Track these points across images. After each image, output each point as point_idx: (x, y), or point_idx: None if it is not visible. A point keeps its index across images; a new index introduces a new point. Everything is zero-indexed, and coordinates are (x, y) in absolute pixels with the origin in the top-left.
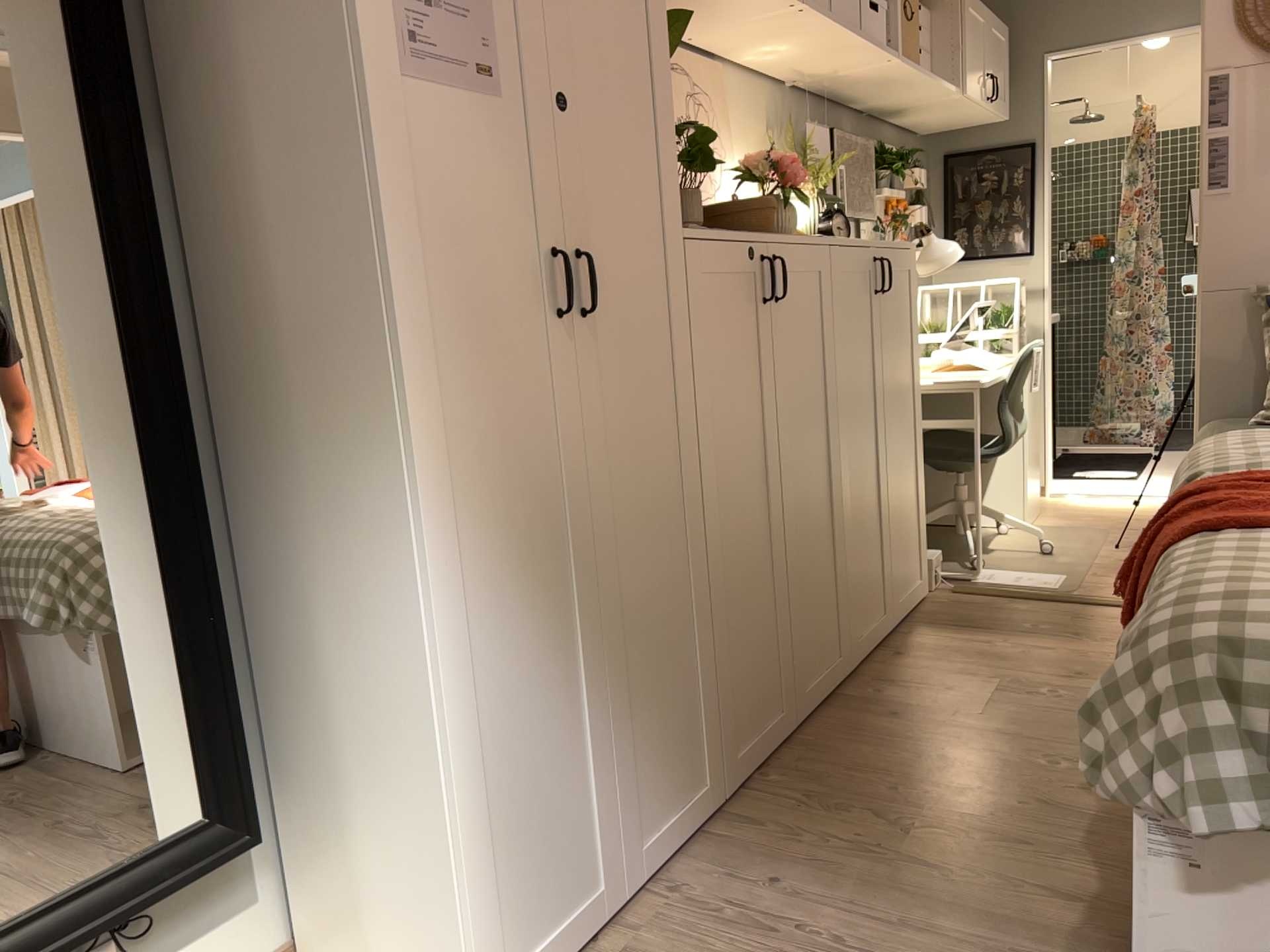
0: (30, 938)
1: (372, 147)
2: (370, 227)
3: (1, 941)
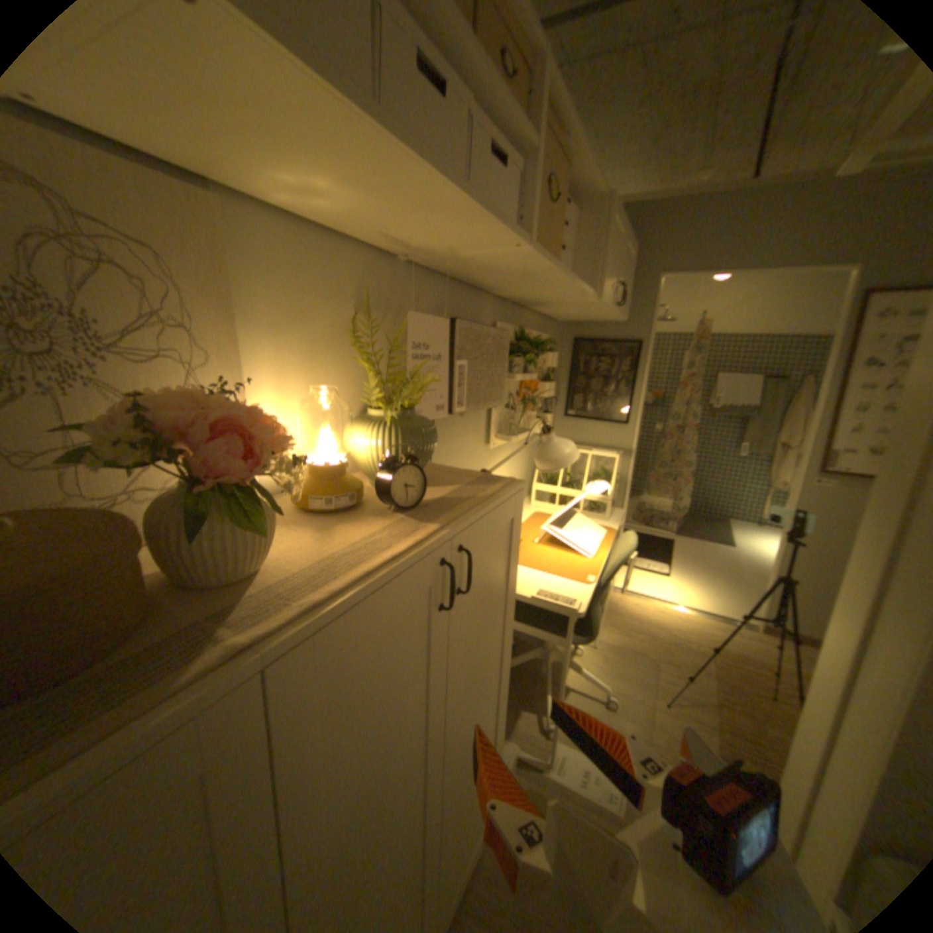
0: None
1: None
2: None
3: None
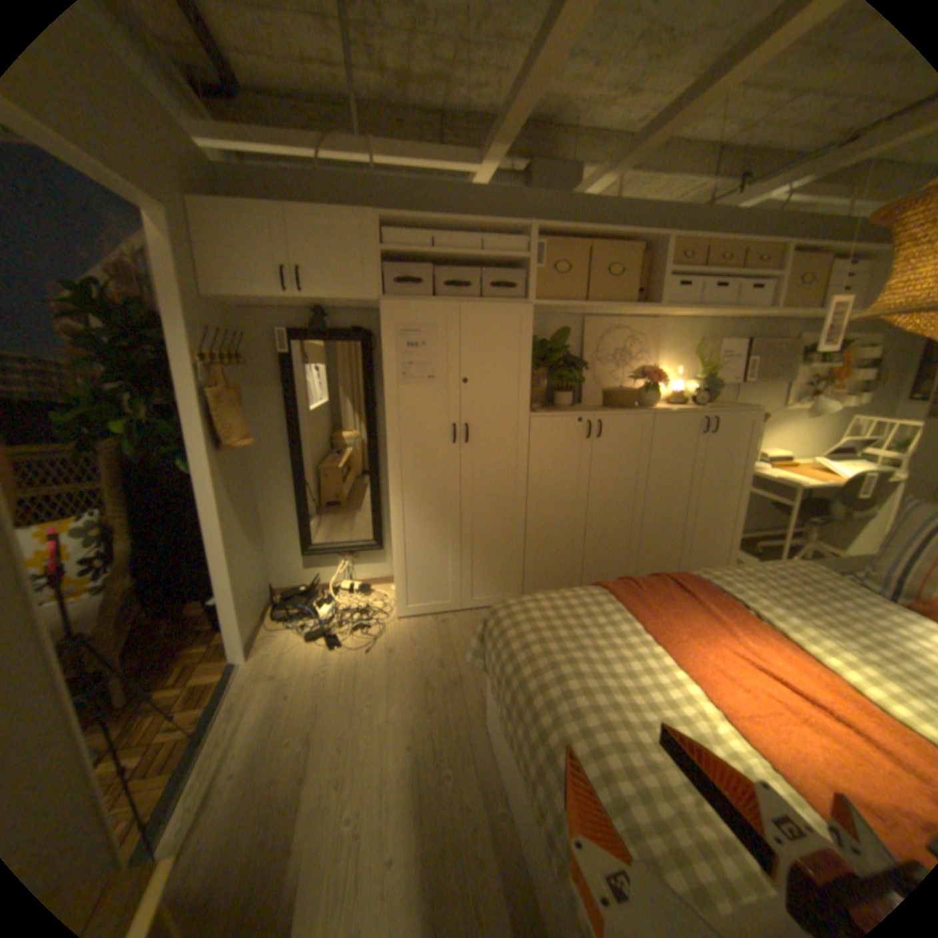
0: (337, 547)
1: (391, 405)
2: (387, 424)
3: (332, 545)
